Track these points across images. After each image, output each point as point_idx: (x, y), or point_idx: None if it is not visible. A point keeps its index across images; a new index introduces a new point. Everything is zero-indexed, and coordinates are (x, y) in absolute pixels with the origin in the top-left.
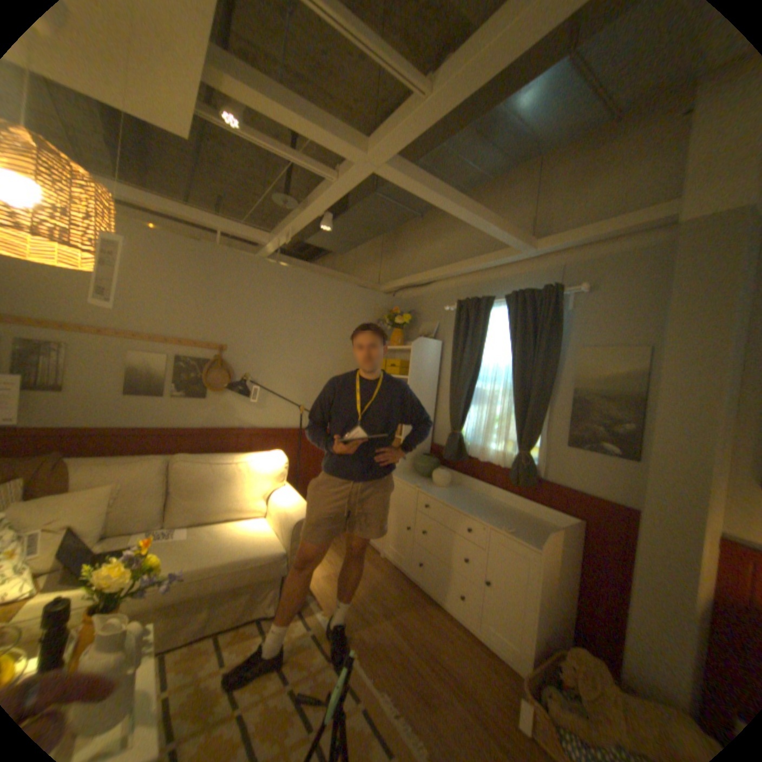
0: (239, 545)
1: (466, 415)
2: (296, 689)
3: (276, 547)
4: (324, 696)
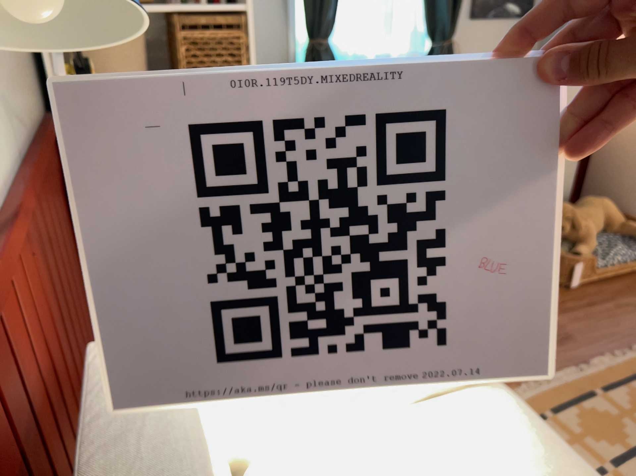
0: (506, 473)
1: (340, 2)
2: (605, 463)
3: (480, 399)
4: (600, 430)
